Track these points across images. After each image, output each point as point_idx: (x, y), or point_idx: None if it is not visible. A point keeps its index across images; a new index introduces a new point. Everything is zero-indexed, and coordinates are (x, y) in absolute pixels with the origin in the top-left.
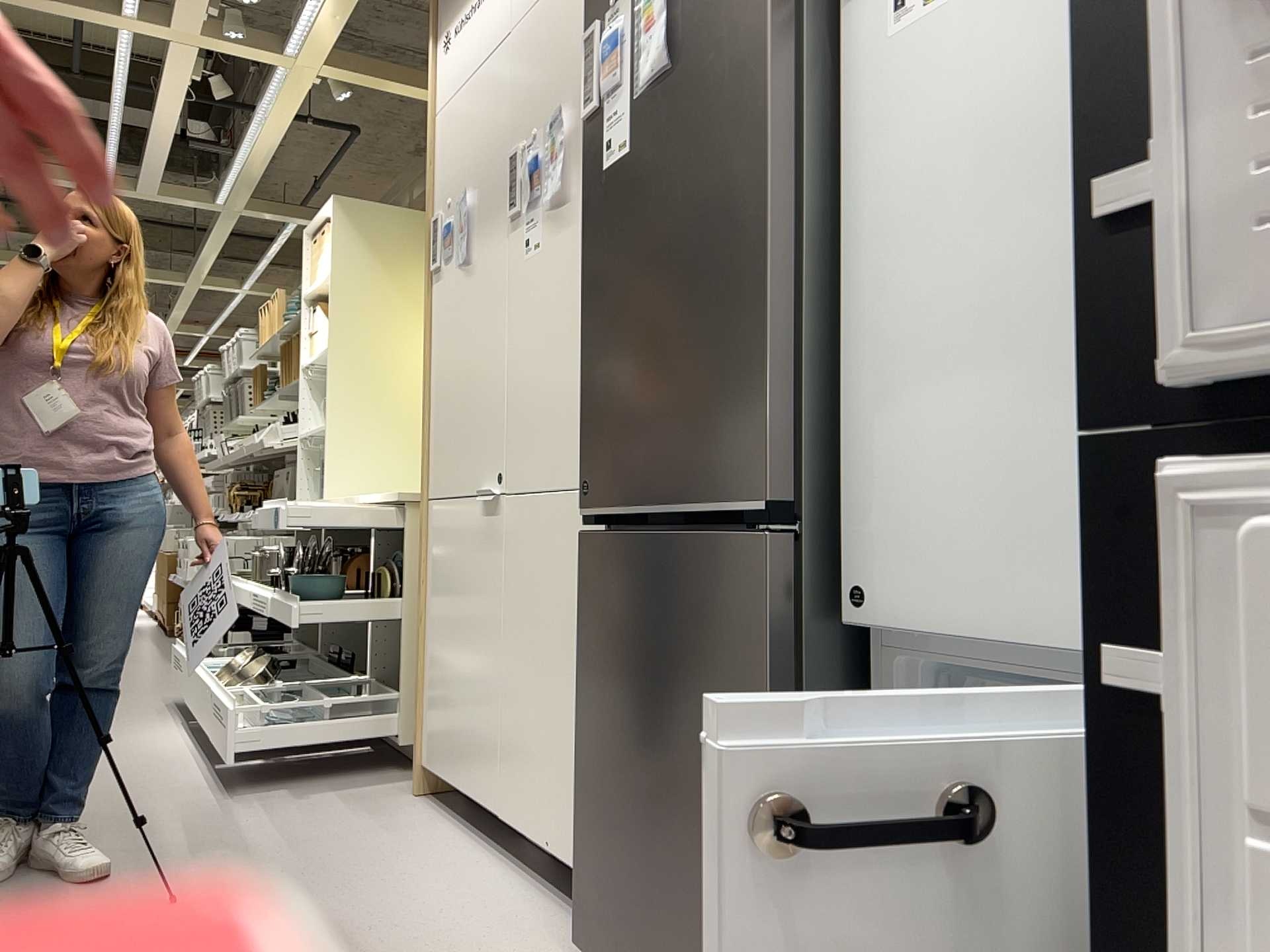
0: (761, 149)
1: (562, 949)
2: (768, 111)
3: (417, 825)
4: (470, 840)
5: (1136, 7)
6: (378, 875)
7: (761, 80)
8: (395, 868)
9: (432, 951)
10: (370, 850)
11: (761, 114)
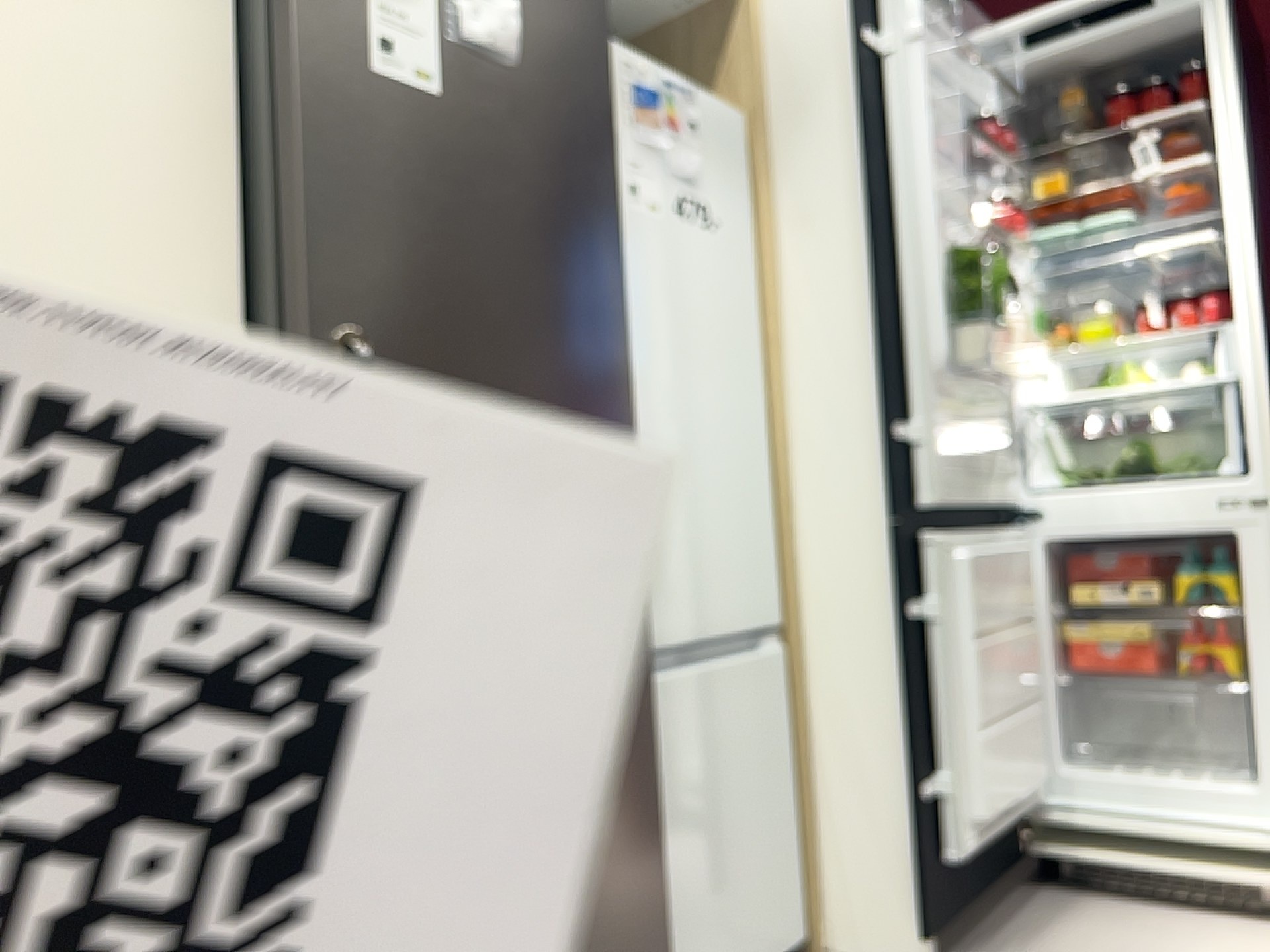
0: (615, 239)
1: None
2: (619, 211)
3: None
4: None
5: (893, 359)
6: None
7: (612, 178)
8: None
9: None
10: None
11: (614, 209)
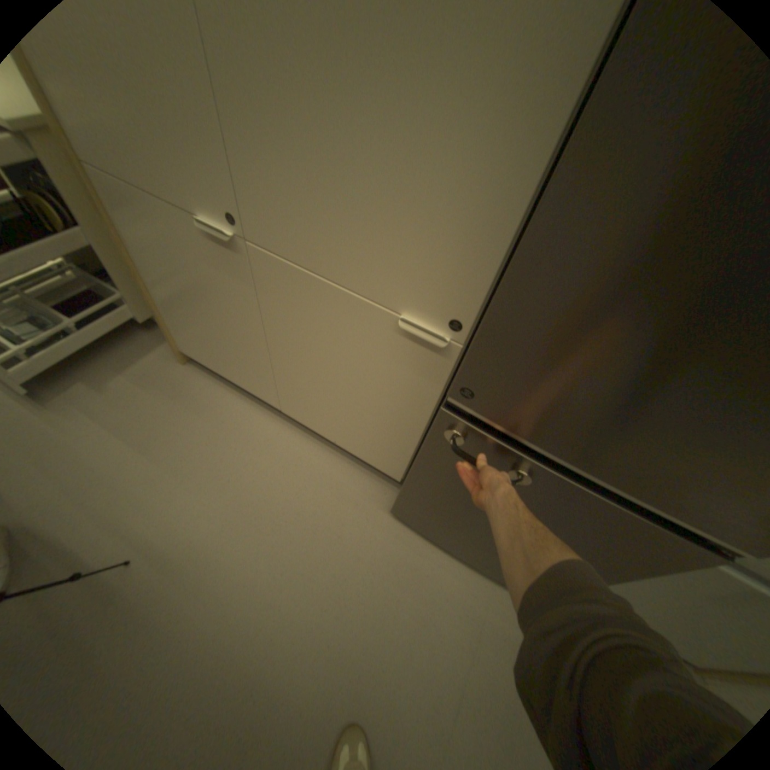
0: None
1: (372, 499)
2: None
3: (210, 400)
4: (254, 406)
5: None
6: (230, 467)
7: None
8: (234, 456)
9: (316, 531)
10: (203, 440)
11: None
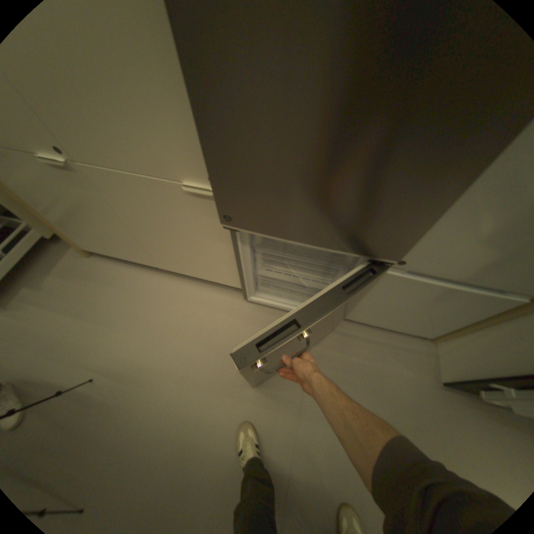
0: None
1: (230, 304)
2: None
3: (112, 275)
4: (141, 271)
5: None
6: (136, 311)
7: None
8: (137, 304)
9: (199, 331)
10: (115, 300)
11: None
